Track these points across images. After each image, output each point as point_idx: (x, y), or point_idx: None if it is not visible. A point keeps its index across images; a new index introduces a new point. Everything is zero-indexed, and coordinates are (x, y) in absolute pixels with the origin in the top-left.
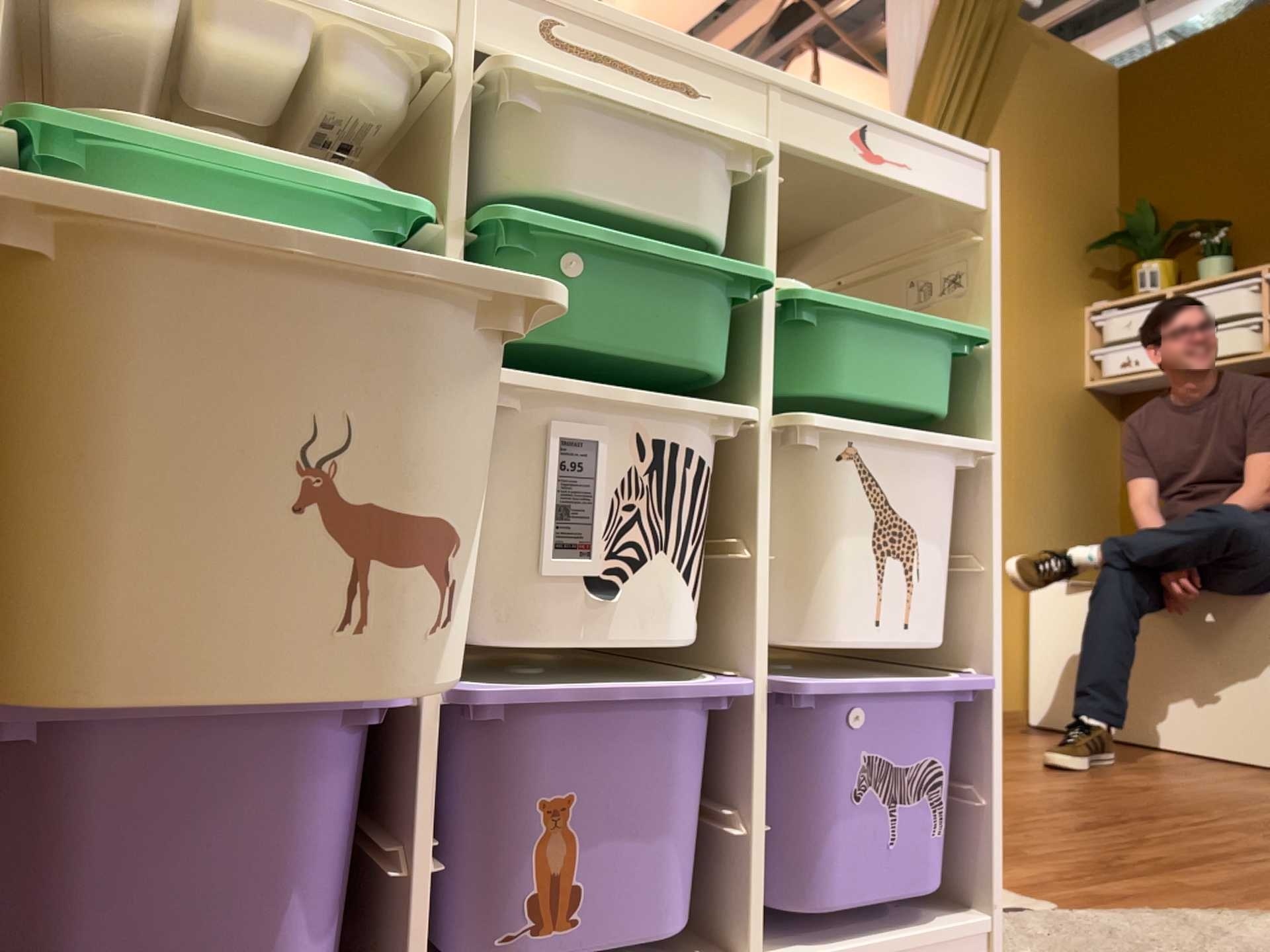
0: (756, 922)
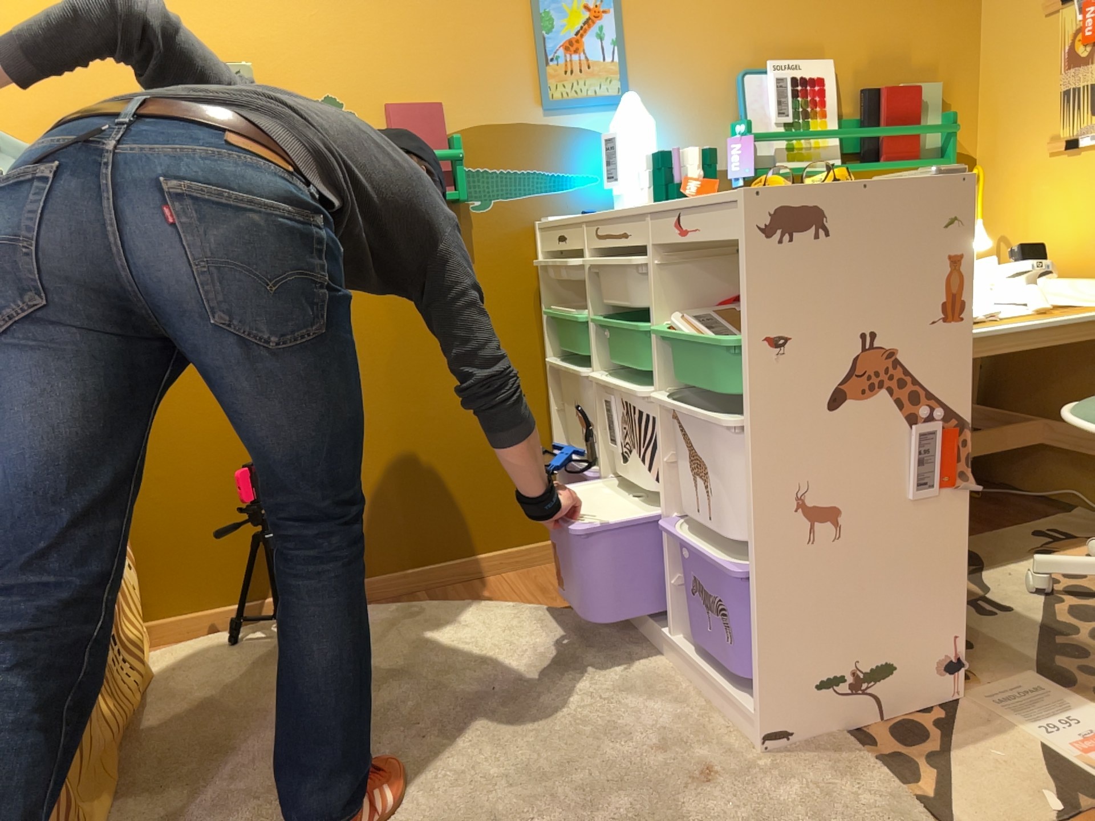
0: (676, 626)
